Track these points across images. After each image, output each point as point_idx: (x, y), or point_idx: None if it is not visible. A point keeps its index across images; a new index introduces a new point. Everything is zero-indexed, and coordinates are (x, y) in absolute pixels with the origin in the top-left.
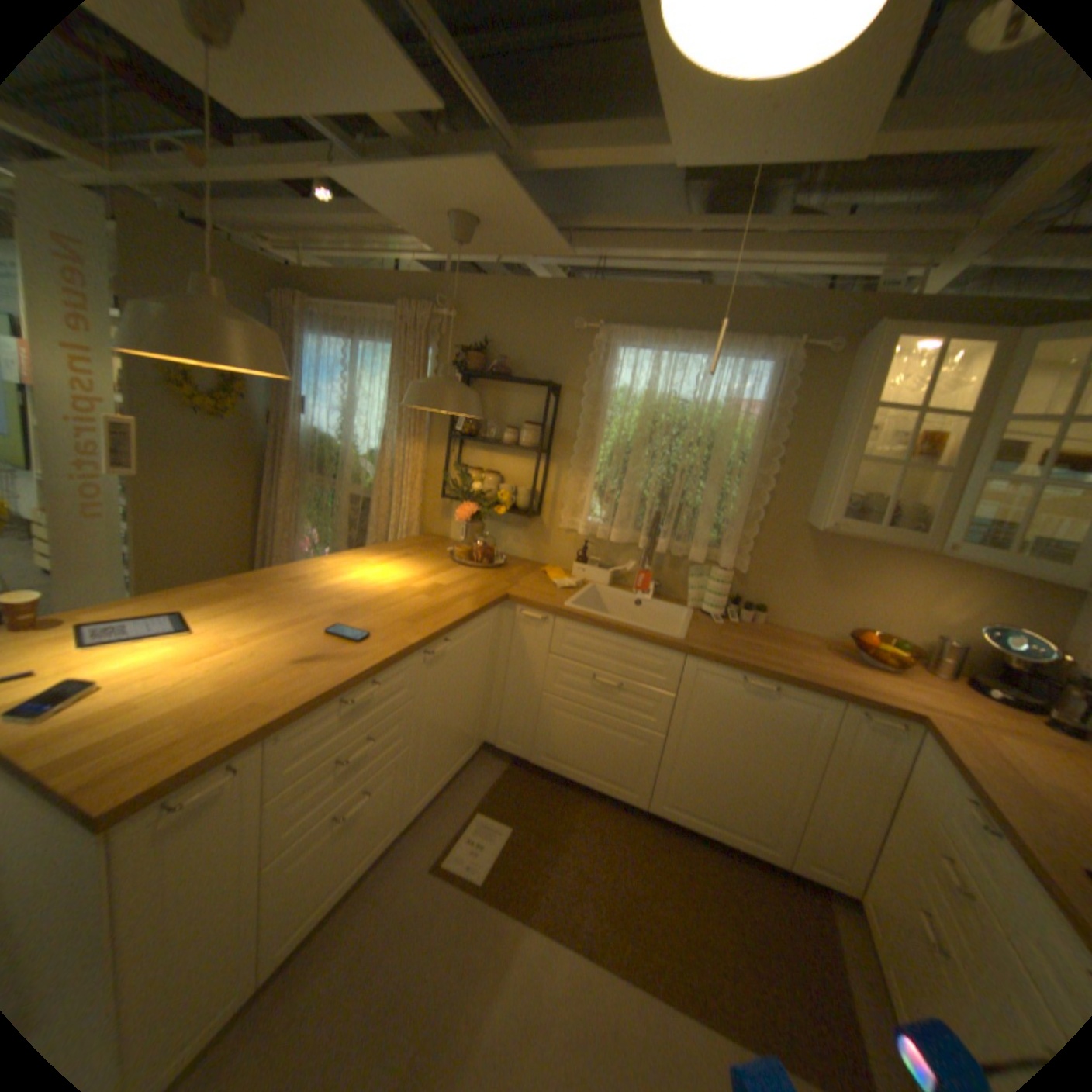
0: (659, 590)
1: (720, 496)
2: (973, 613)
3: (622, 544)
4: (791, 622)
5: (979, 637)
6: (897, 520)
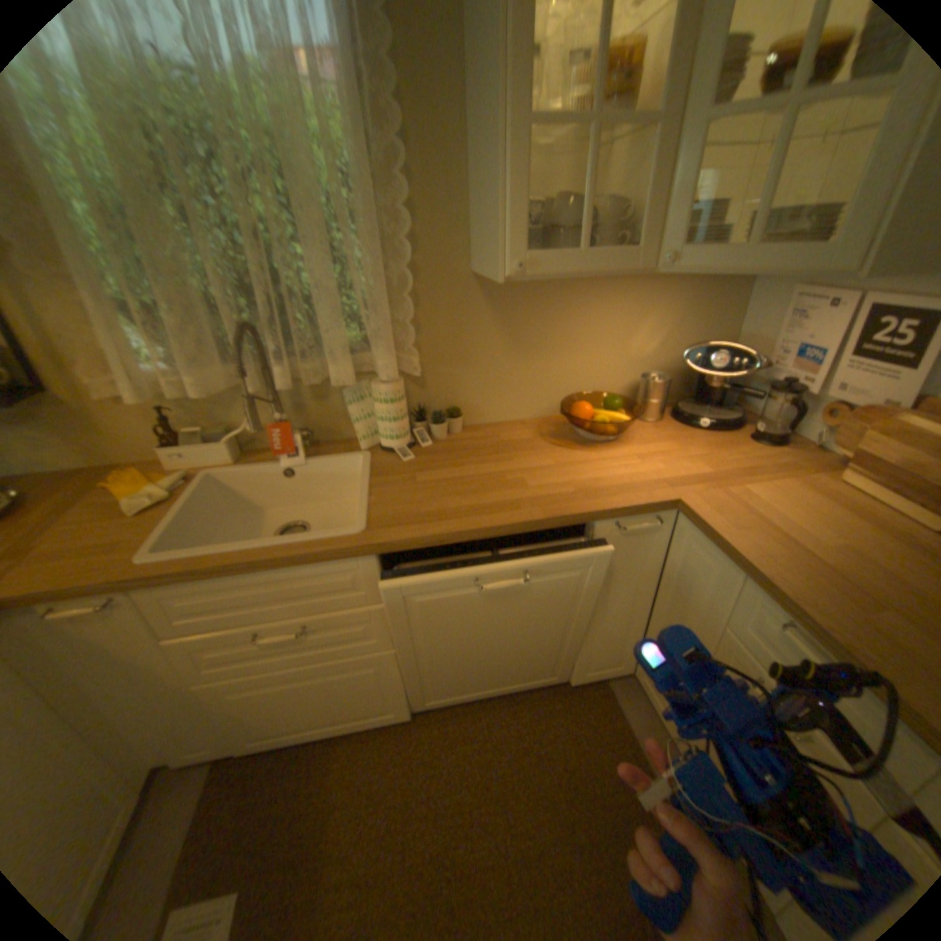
0: (307, 444)
1: (336, 262)
2: (662, 335)
3: (223, 389)
4: (489, 414)
5: (668, 360)
6: (594, 233)
